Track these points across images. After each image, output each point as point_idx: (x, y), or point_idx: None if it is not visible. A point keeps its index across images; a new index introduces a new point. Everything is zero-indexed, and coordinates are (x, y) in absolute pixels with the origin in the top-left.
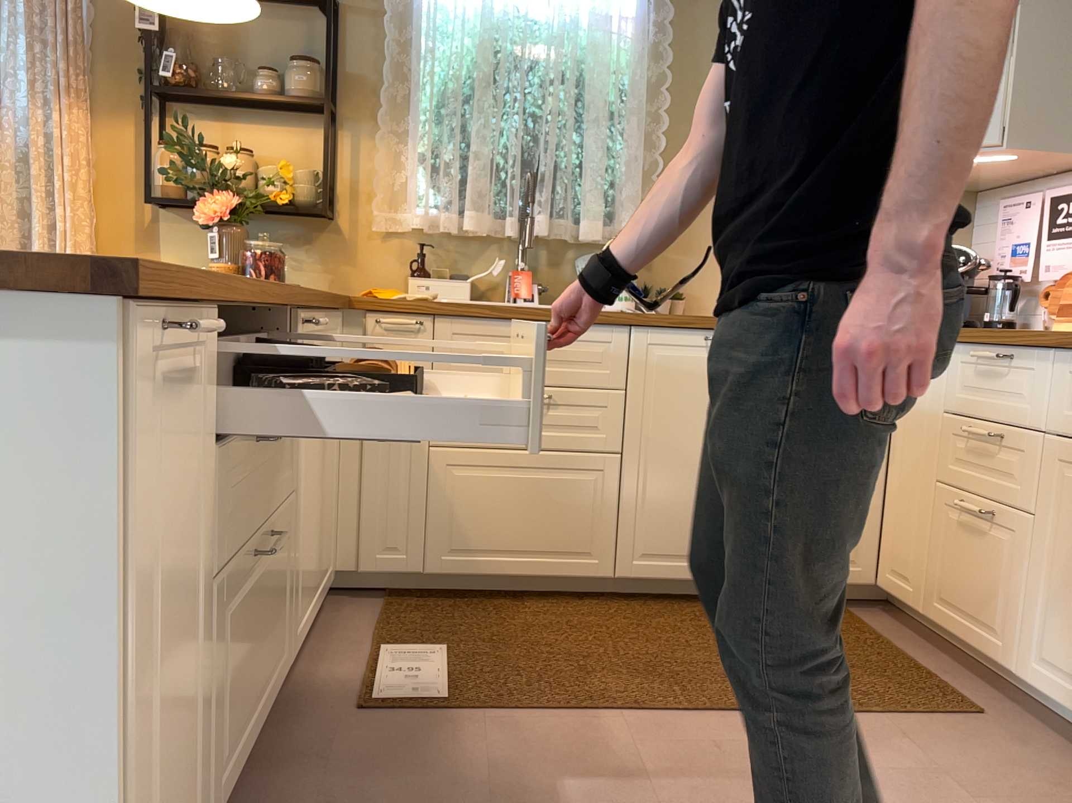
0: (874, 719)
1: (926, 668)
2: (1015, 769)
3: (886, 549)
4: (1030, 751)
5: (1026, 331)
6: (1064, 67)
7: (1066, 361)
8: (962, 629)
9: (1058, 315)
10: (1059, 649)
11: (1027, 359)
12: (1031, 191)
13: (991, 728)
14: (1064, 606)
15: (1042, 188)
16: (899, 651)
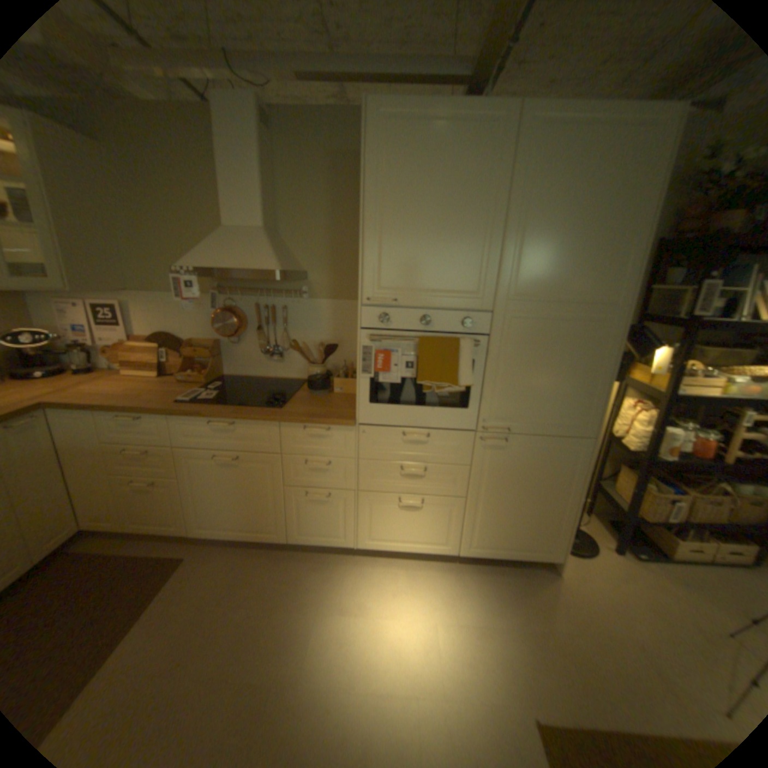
0: (150, 606)
1: (140, 556)
2: (212, 575)
3: (80, 513)
4: (208, 562)
5: (139, 402)
6: (85, 246)
7: (173, 419)
8: (150, 531)
9: (118, 365)
10: (204, 521)
11: (150, 418)
12: (69, 294)
13: (190, 564)
14: (202, 507)
15: (77, 295)
16: (121, 558)
